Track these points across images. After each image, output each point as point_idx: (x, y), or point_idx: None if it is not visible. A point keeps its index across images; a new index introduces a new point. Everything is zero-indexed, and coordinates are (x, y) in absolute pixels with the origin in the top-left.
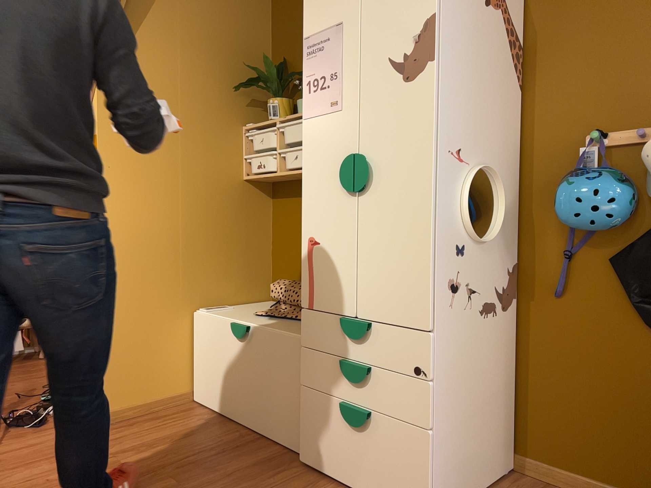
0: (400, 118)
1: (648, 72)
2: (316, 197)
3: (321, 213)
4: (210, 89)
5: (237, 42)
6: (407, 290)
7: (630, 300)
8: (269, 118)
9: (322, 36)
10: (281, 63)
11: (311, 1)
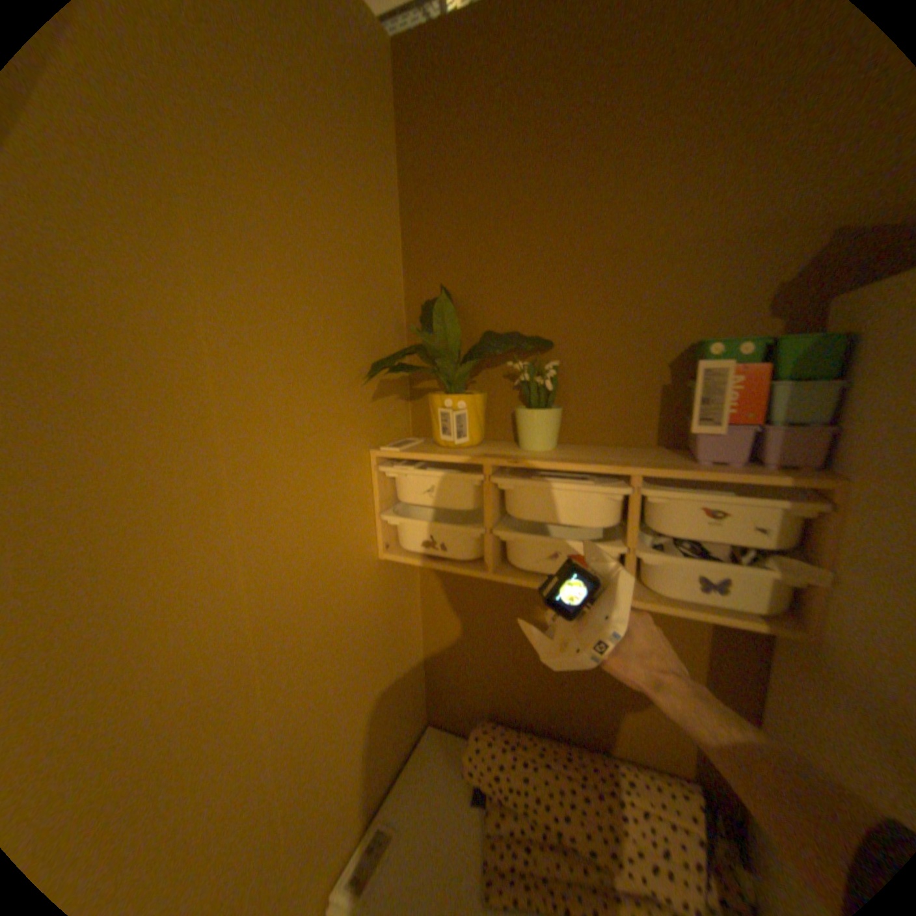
0: None
1: None
2: None
3: None
4: (298, 383)
5: (344, 241)
6: None
7: None
8: (441, 436)
9: None
10: (435, 293)
11: None
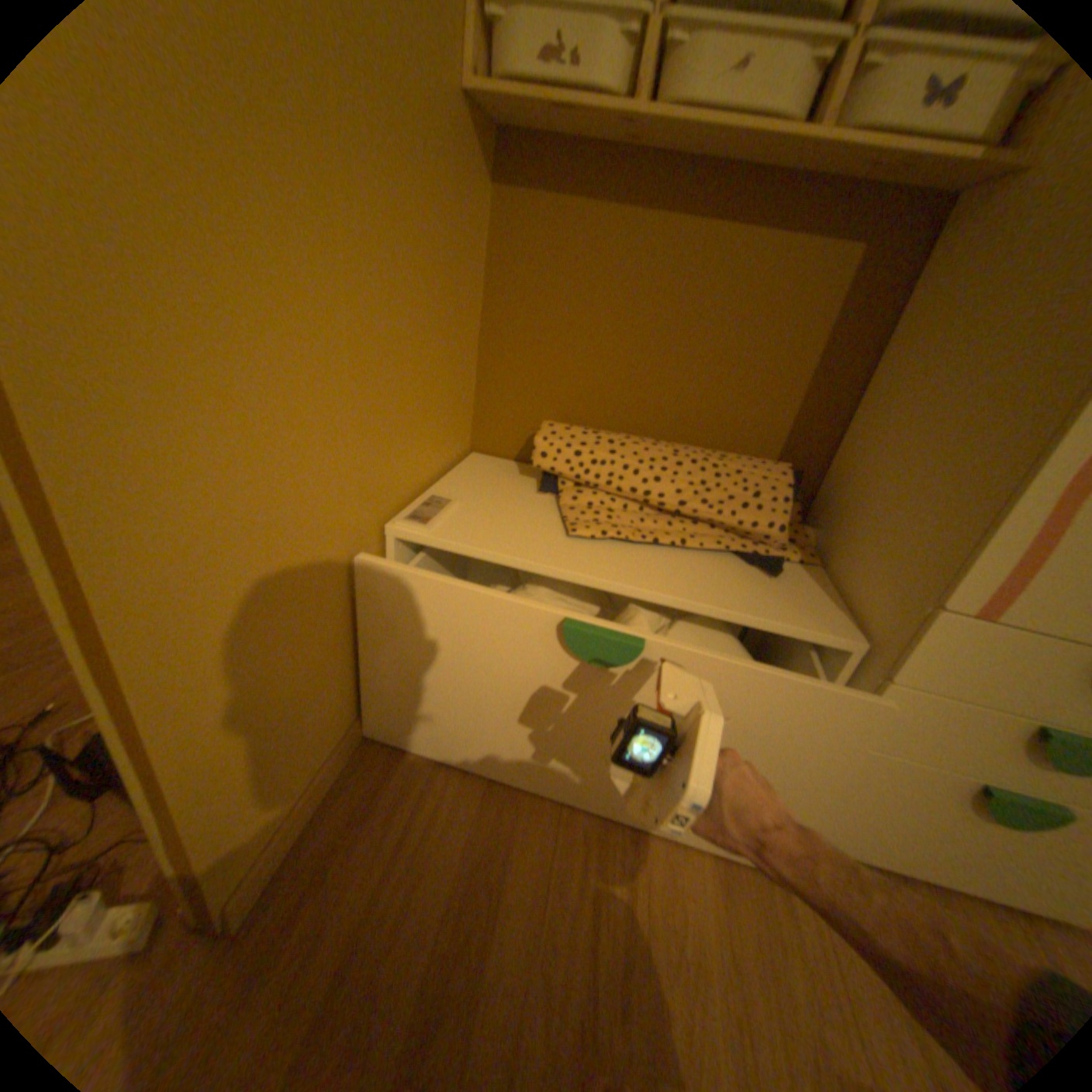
0: None
1: None
2: None
3: None
4: None
5: None
6: None
7: None
8: None
9: None
10: None
11: None
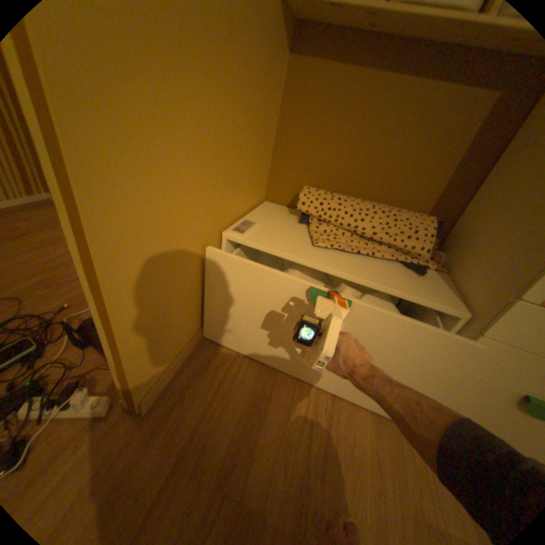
0: None
1: None
2: None
3: None
4: None
5: None
6: None
7: None
8: None
9: None
10: None
11: None
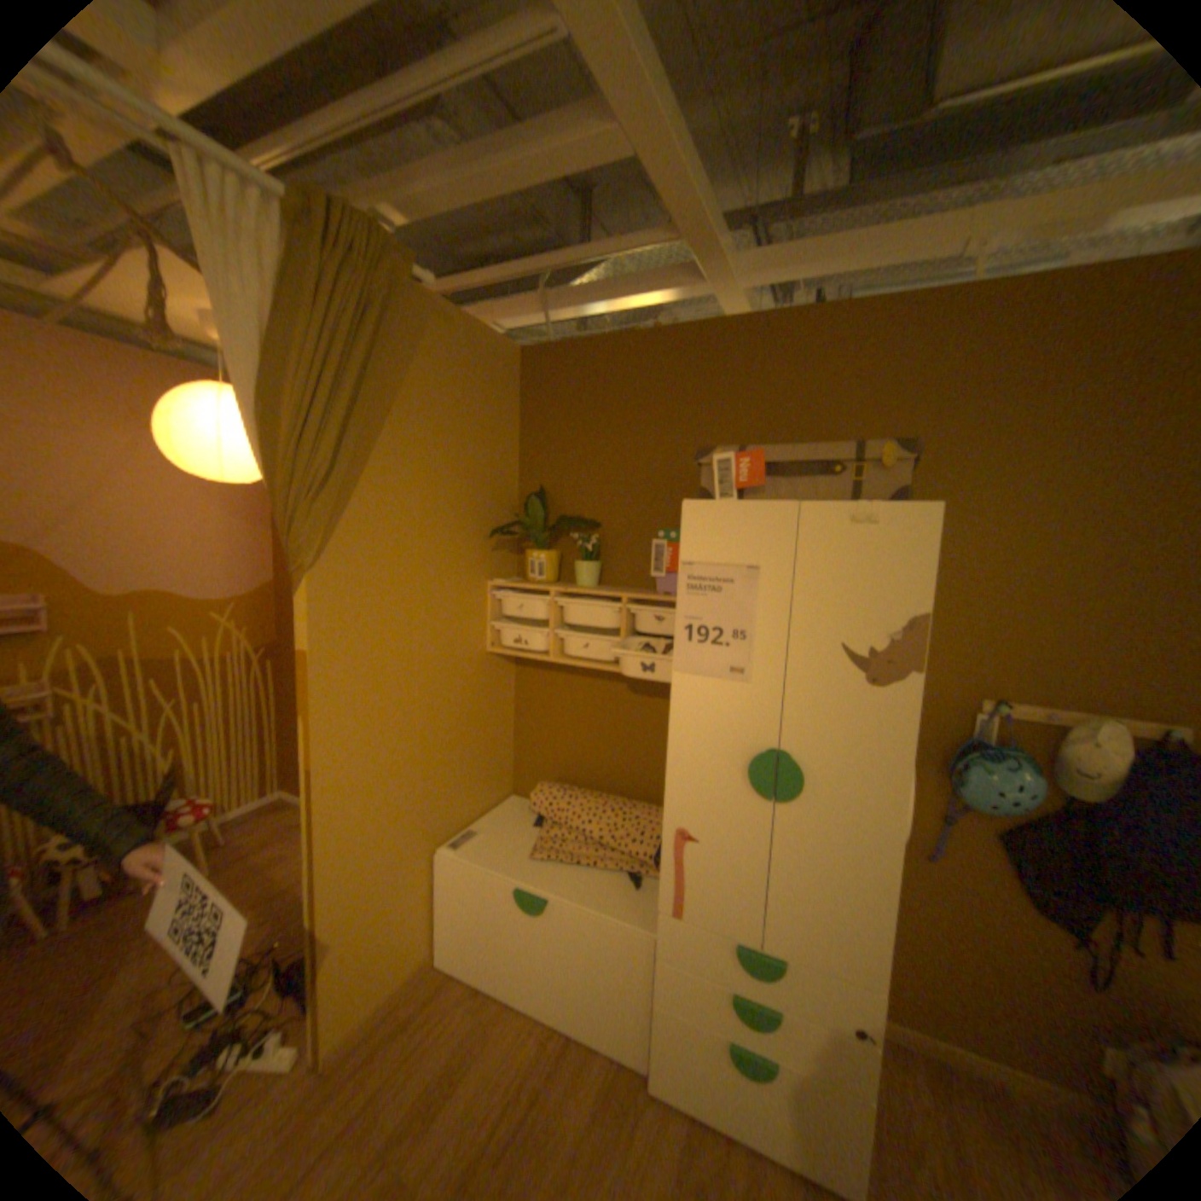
0: (857, 728)
1: (1064, 649)
2: (693, 782)
3: (703, 806)
4: (451, 539)
5: (482, 464)
6: (851, 941)
7: (1024, 886)
8: (530, 576)
9: (718, 571)
10: (535, 490)
11: (697, 513)
